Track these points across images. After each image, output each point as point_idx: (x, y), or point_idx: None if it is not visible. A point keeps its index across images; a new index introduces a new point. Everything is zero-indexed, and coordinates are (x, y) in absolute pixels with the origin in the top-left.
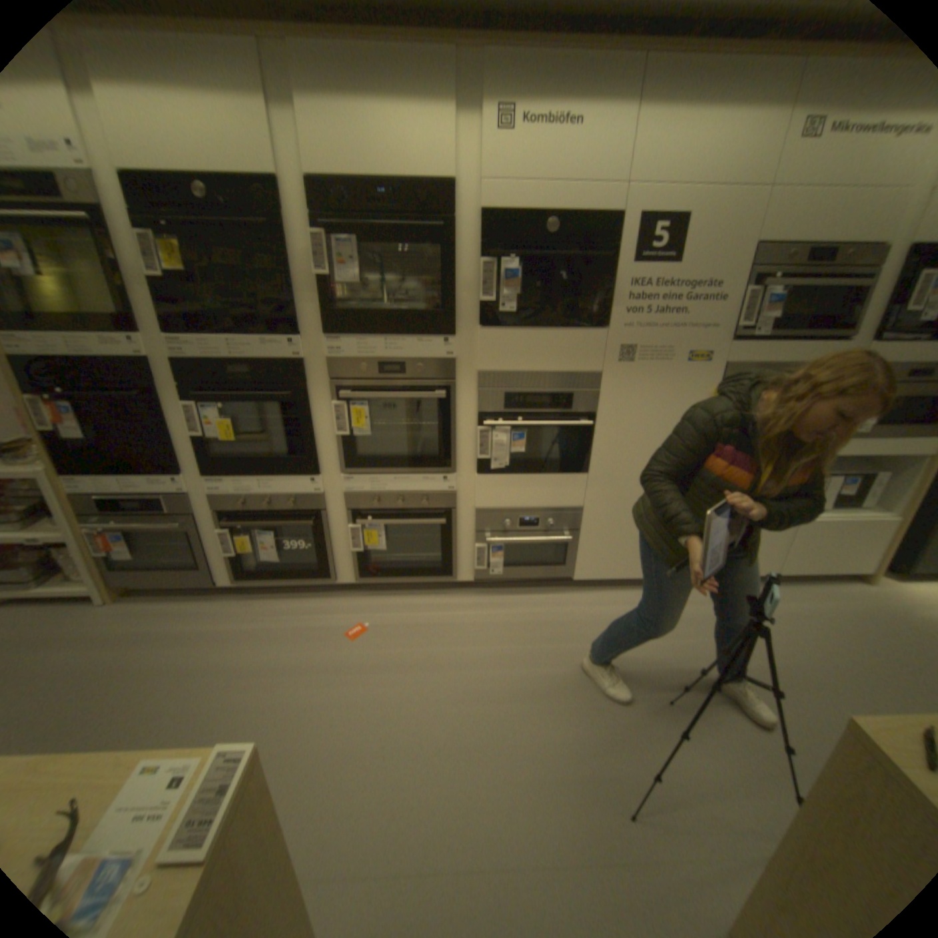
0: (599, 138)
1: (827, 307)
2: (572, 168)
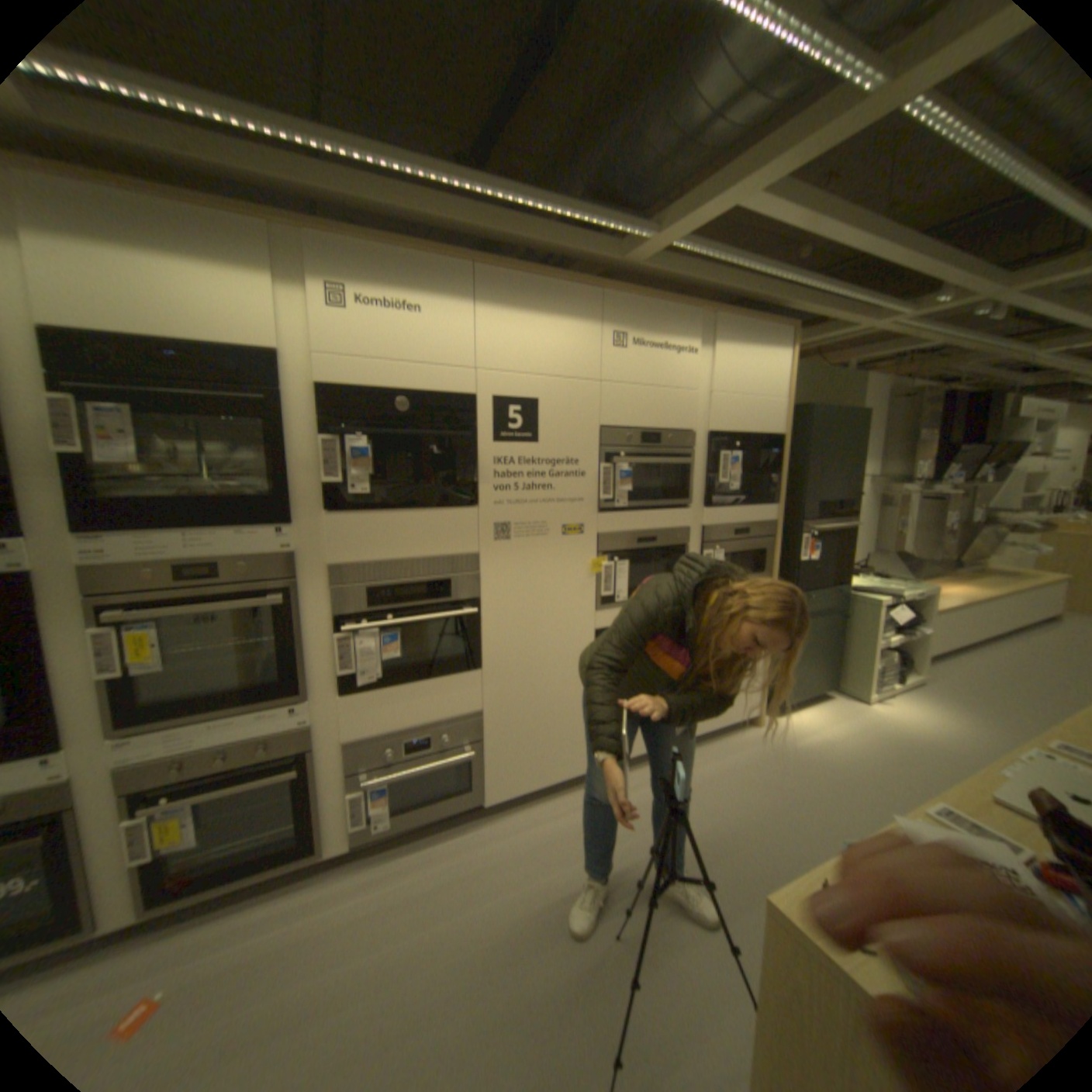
0: (441, 326)
1: (665, 481)
2: (417, 350)
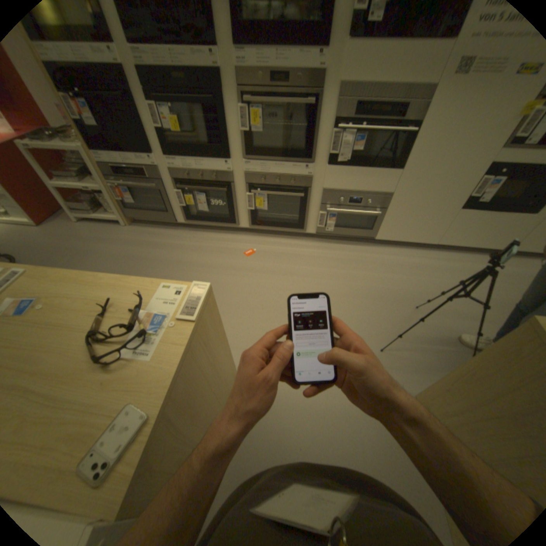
0: None
1: None
2: None
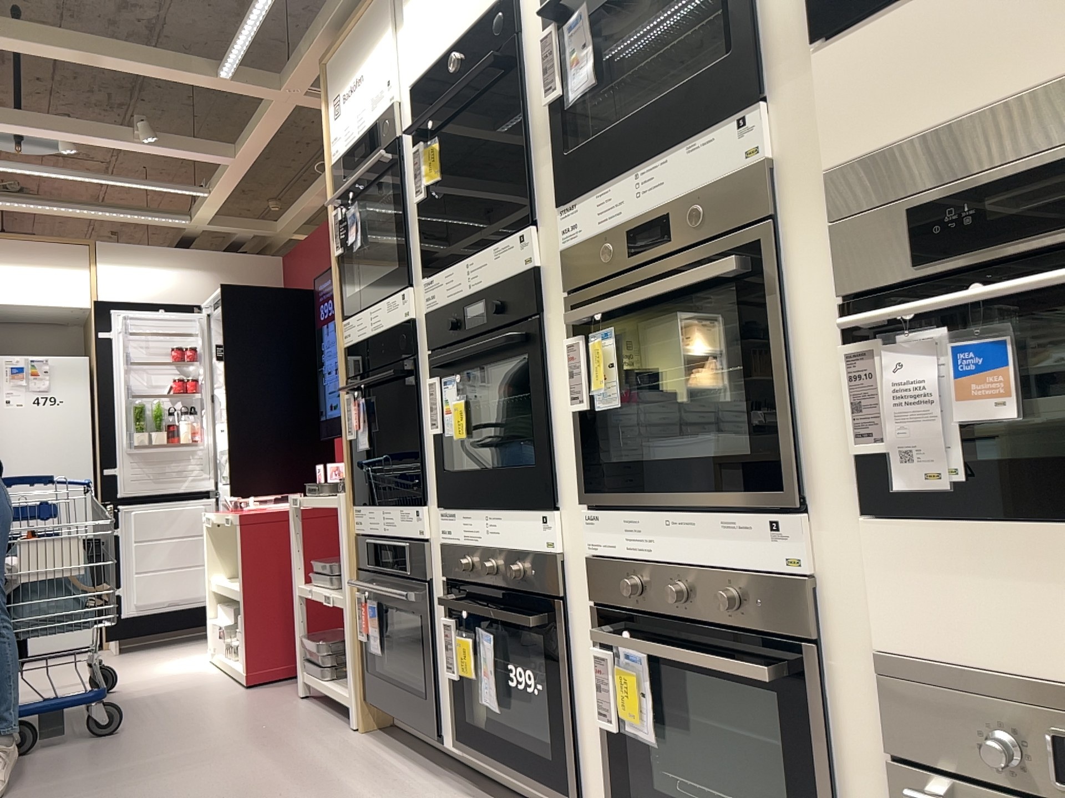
0: None
1: None
2: None
